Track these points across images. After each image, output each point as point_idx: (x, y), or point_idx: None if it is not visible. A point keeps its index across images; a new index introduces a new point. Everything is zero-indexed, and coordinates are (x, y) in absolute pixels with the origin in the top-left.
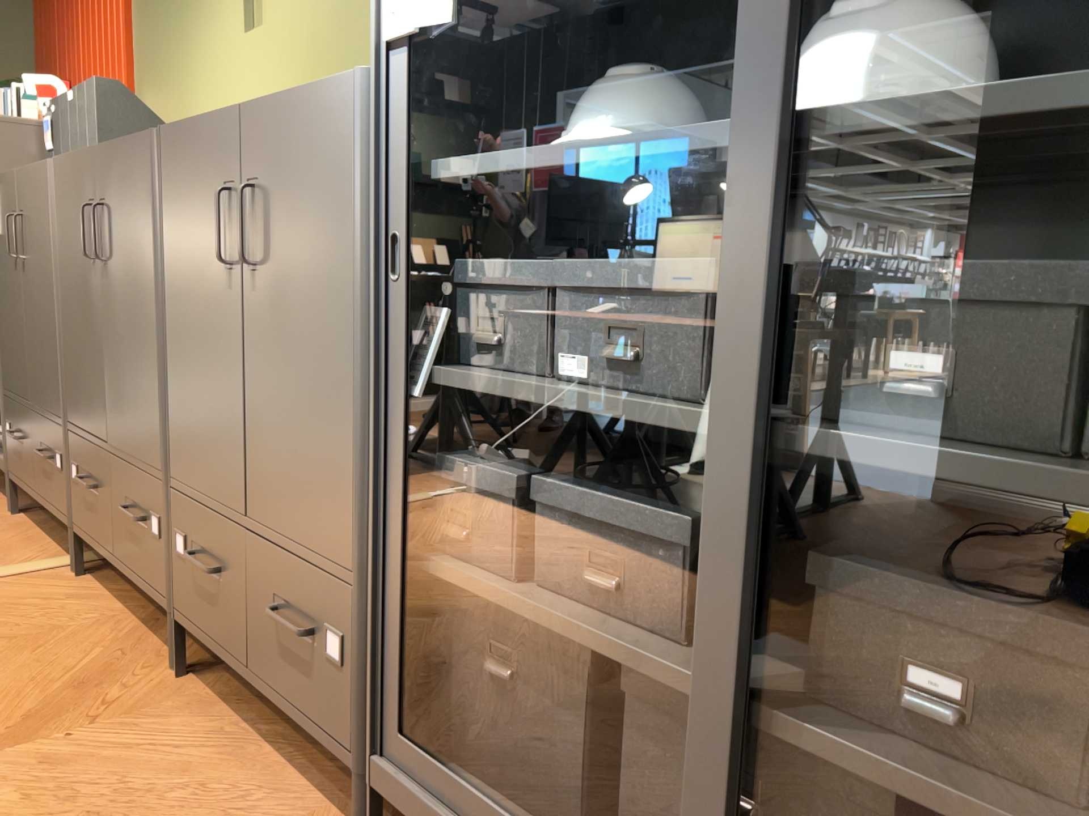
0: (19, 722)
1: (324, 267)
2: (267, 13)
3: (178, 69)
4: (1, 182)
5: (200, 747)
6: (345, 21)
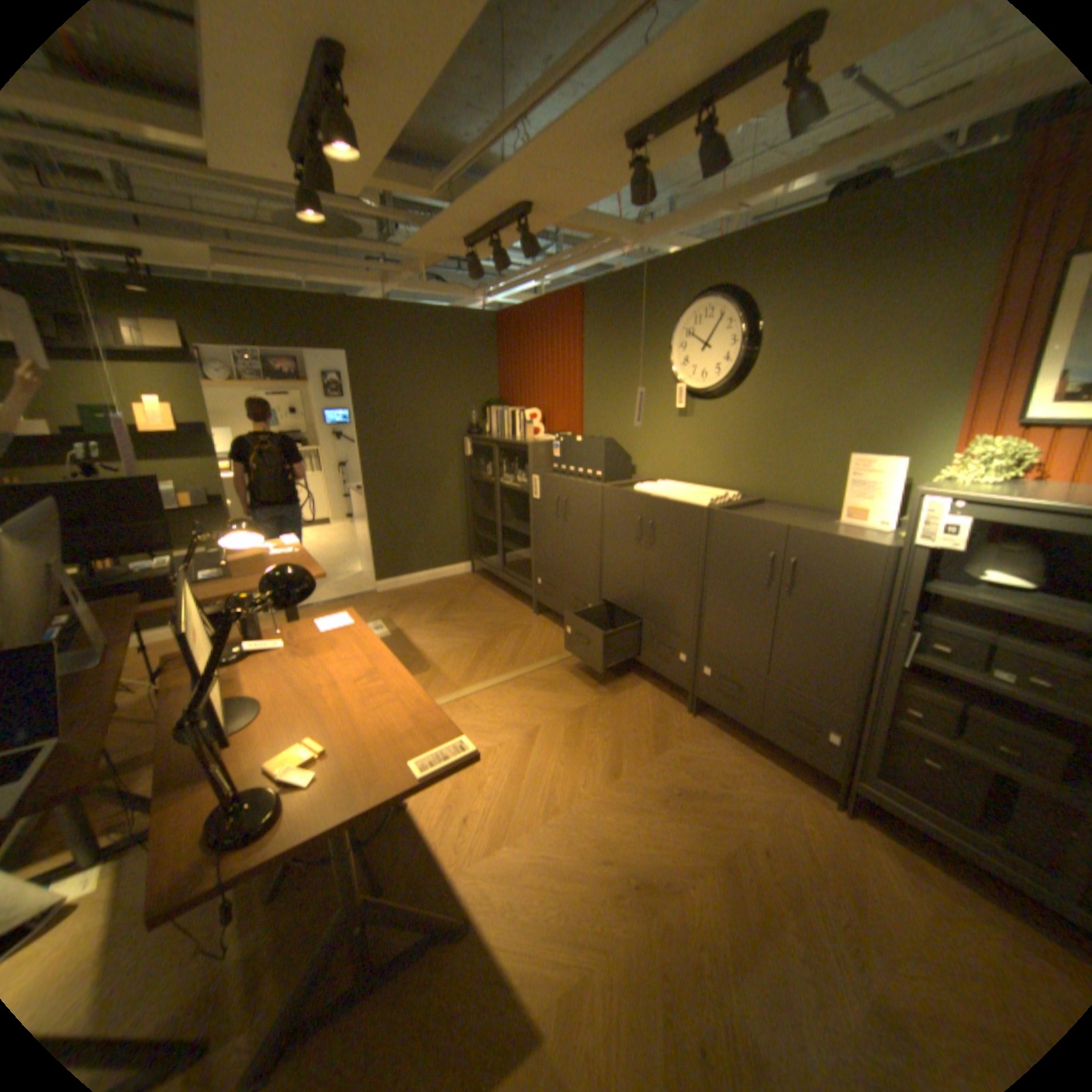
0: (653, 737)
1: (851, 608)
2: (699, 412)
3: (621, 418)
4: (545, 477)
5: (733, 754)
6: (761, 432)
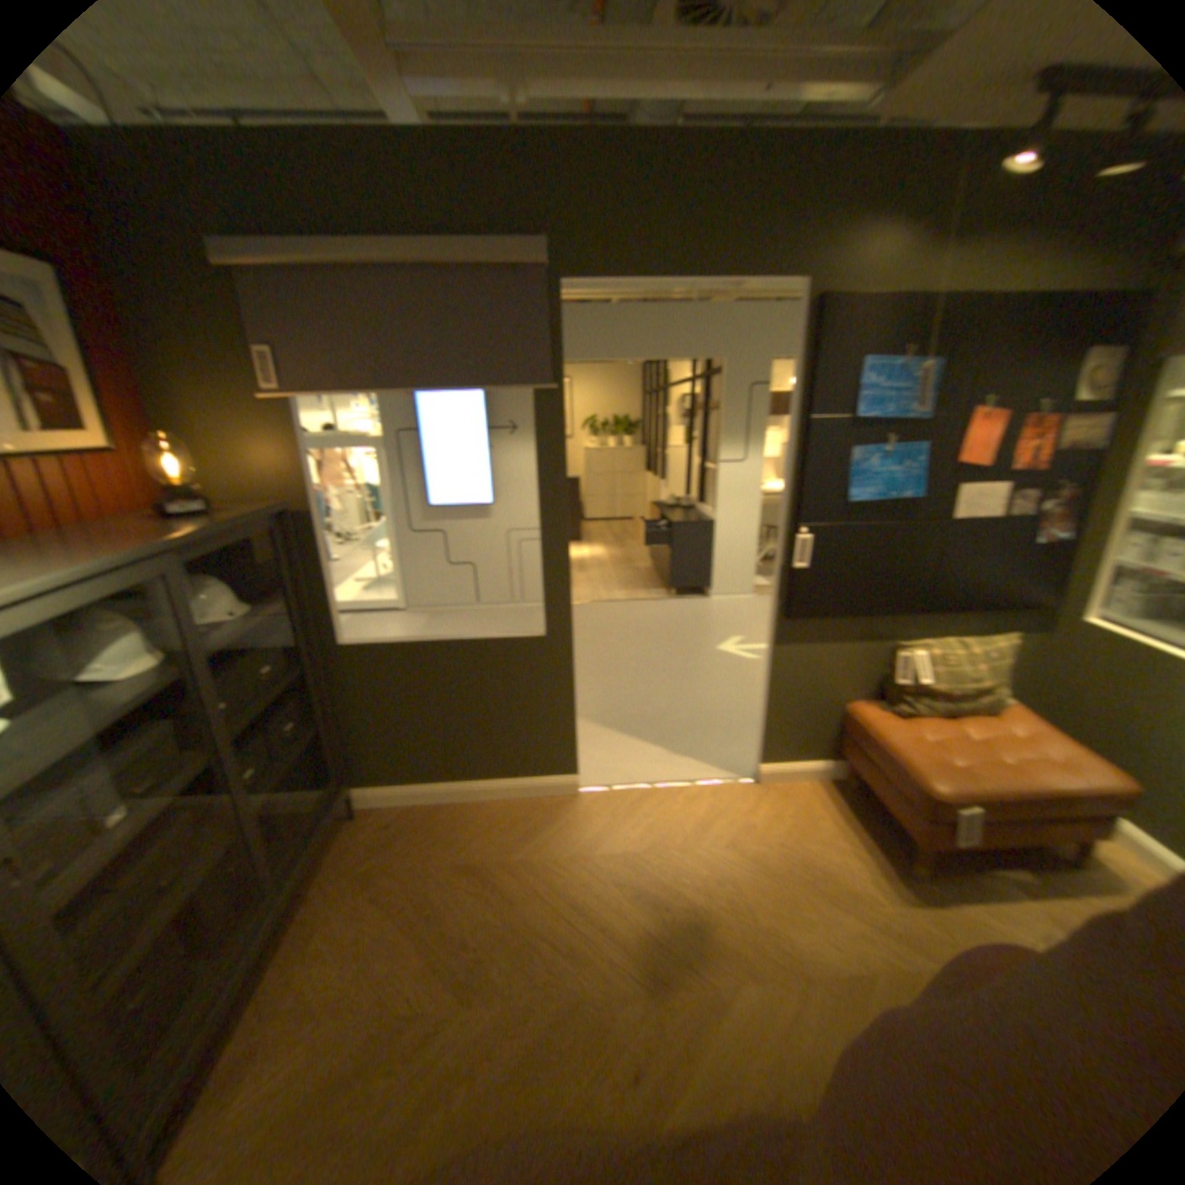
0: None
1: None
2: None
3: None
4: None
5: None
6: None
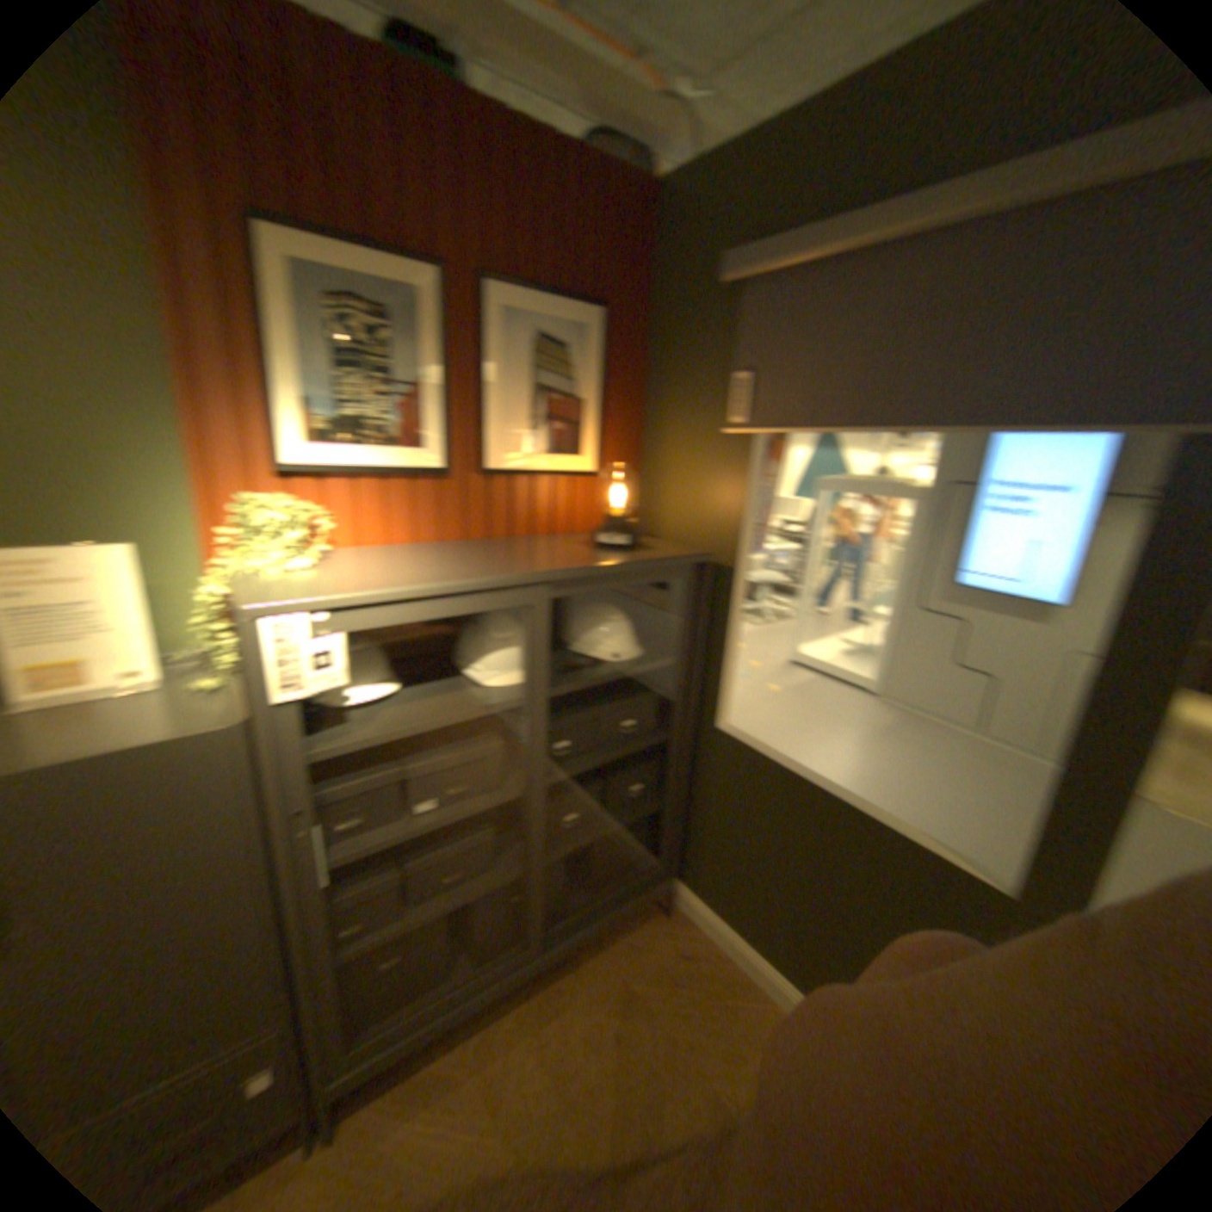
0: None
1: (189, 870)
2: None
3: None
4: None
5: None
6: None
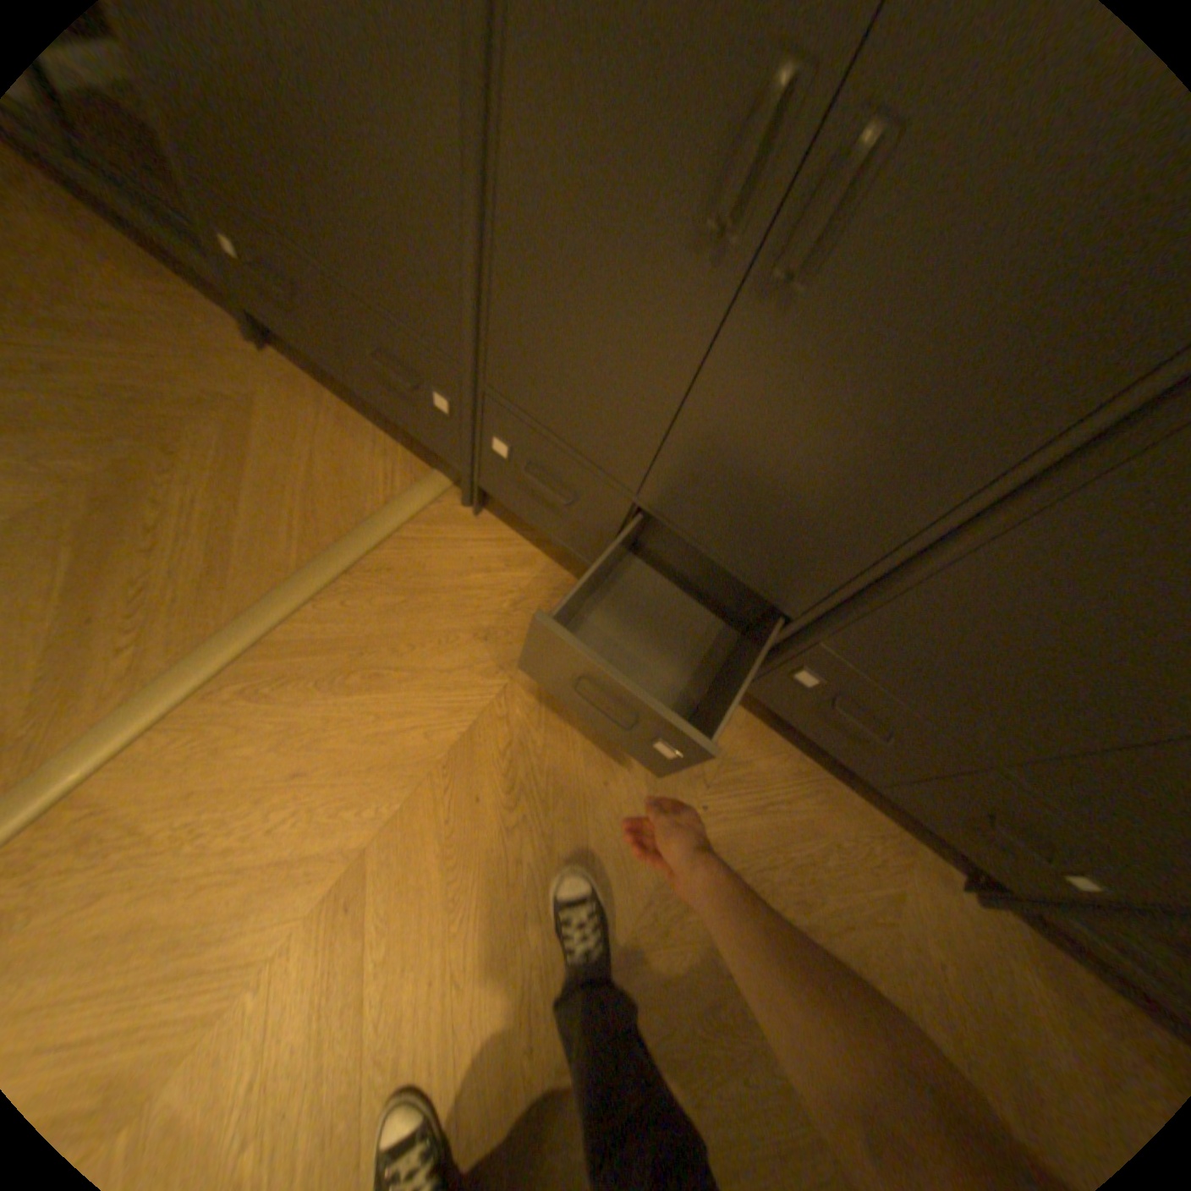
0: (647, 792)
1: None
2: None
3: None
4: None
5: (797, 792)
6: None
